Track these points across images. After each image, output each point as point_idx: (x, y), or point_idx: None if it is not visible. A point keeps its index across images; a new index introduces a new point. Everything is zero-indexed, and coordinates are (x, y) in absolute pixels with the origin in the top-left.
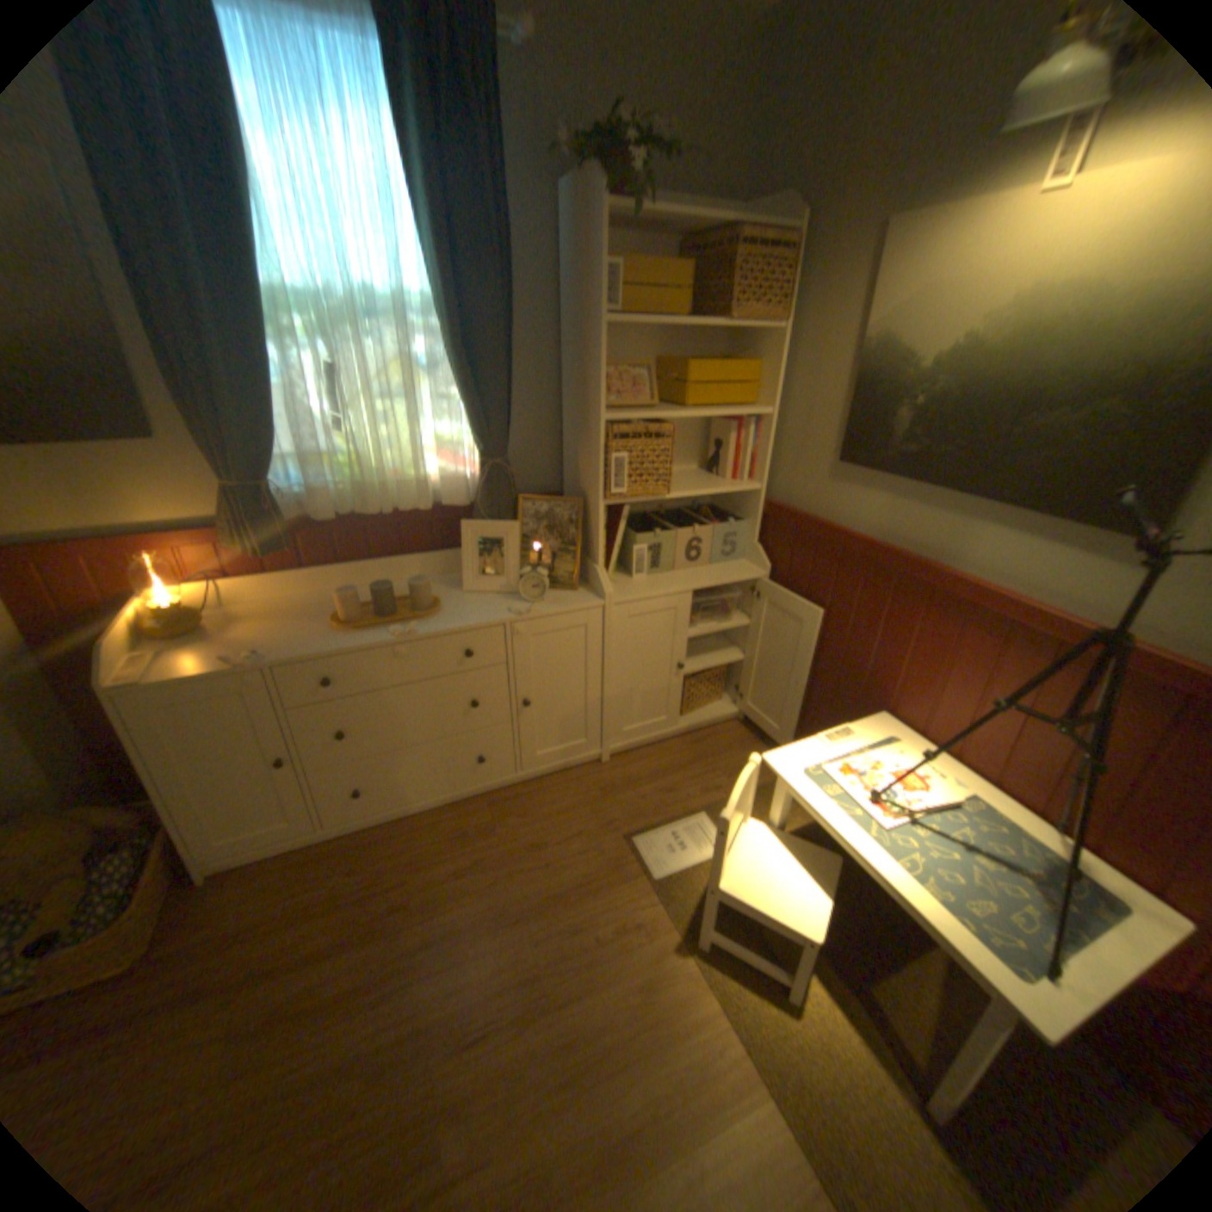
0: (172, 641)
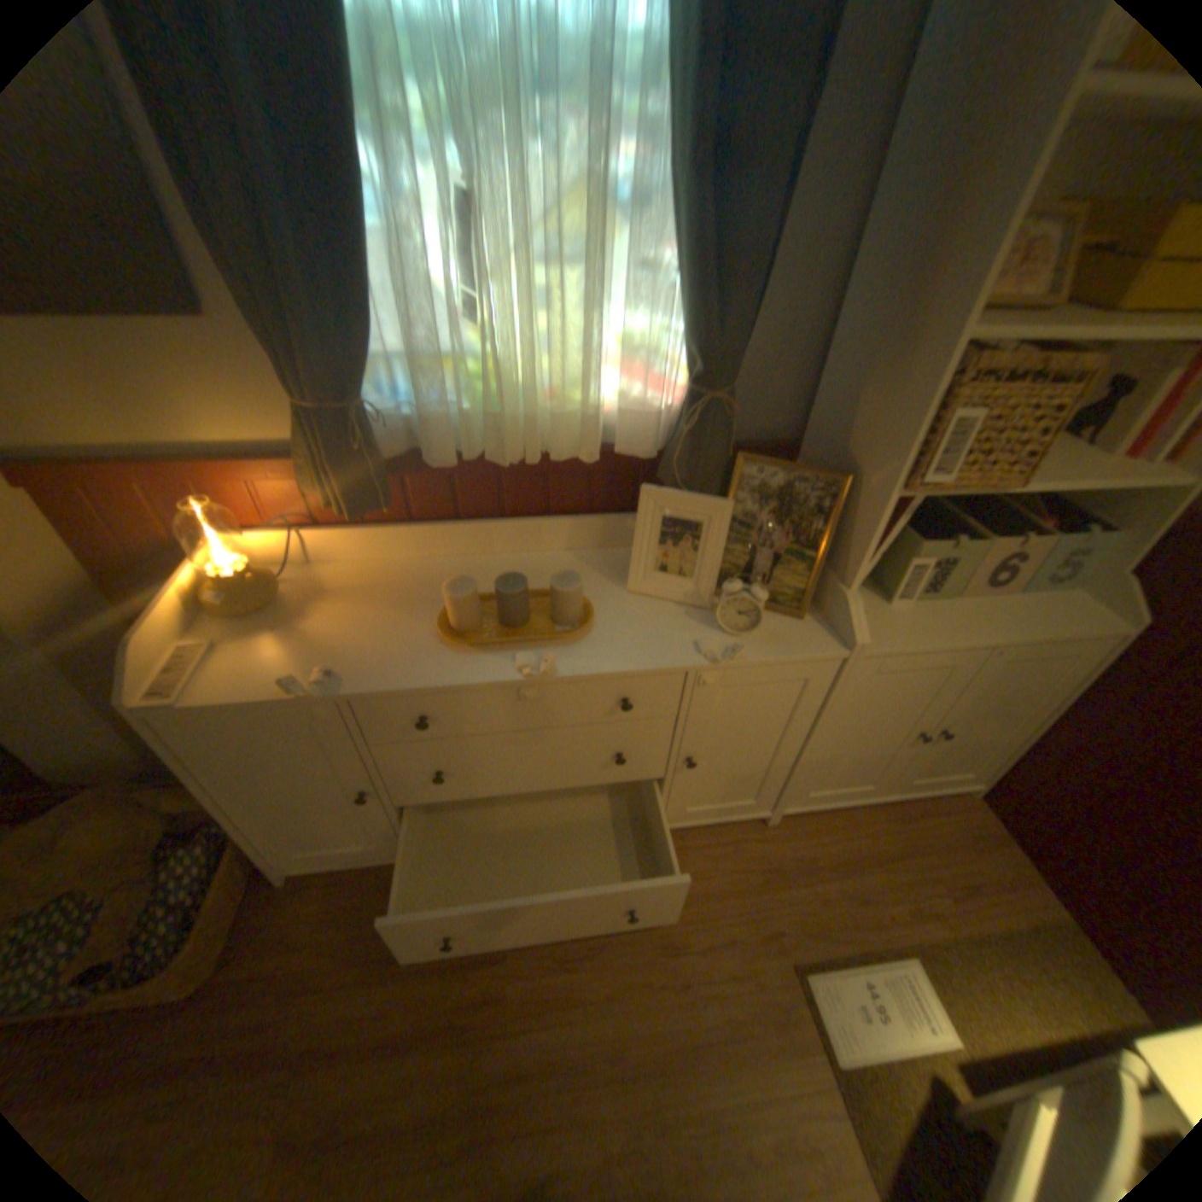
0: (238, 620)
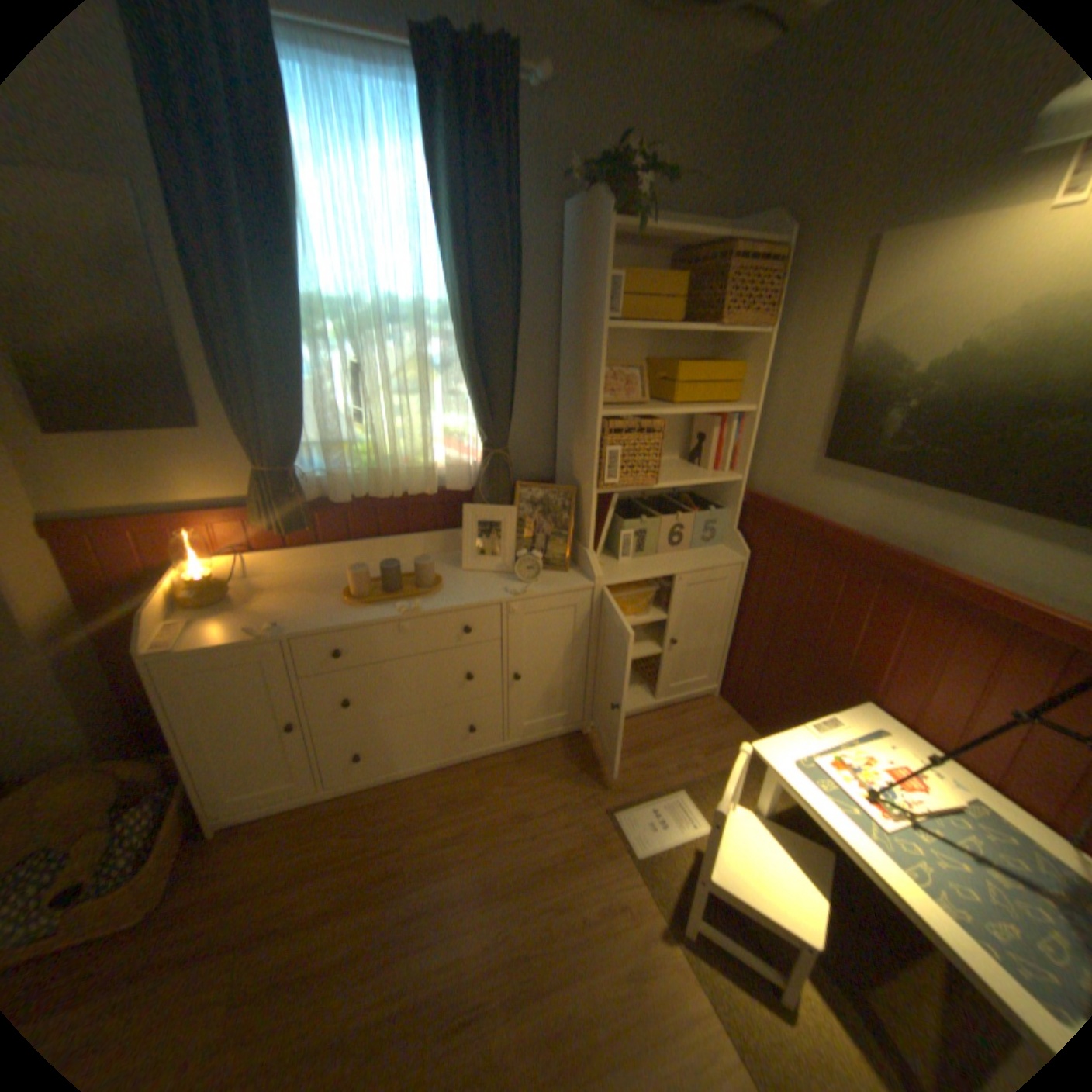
0: (201, 610)
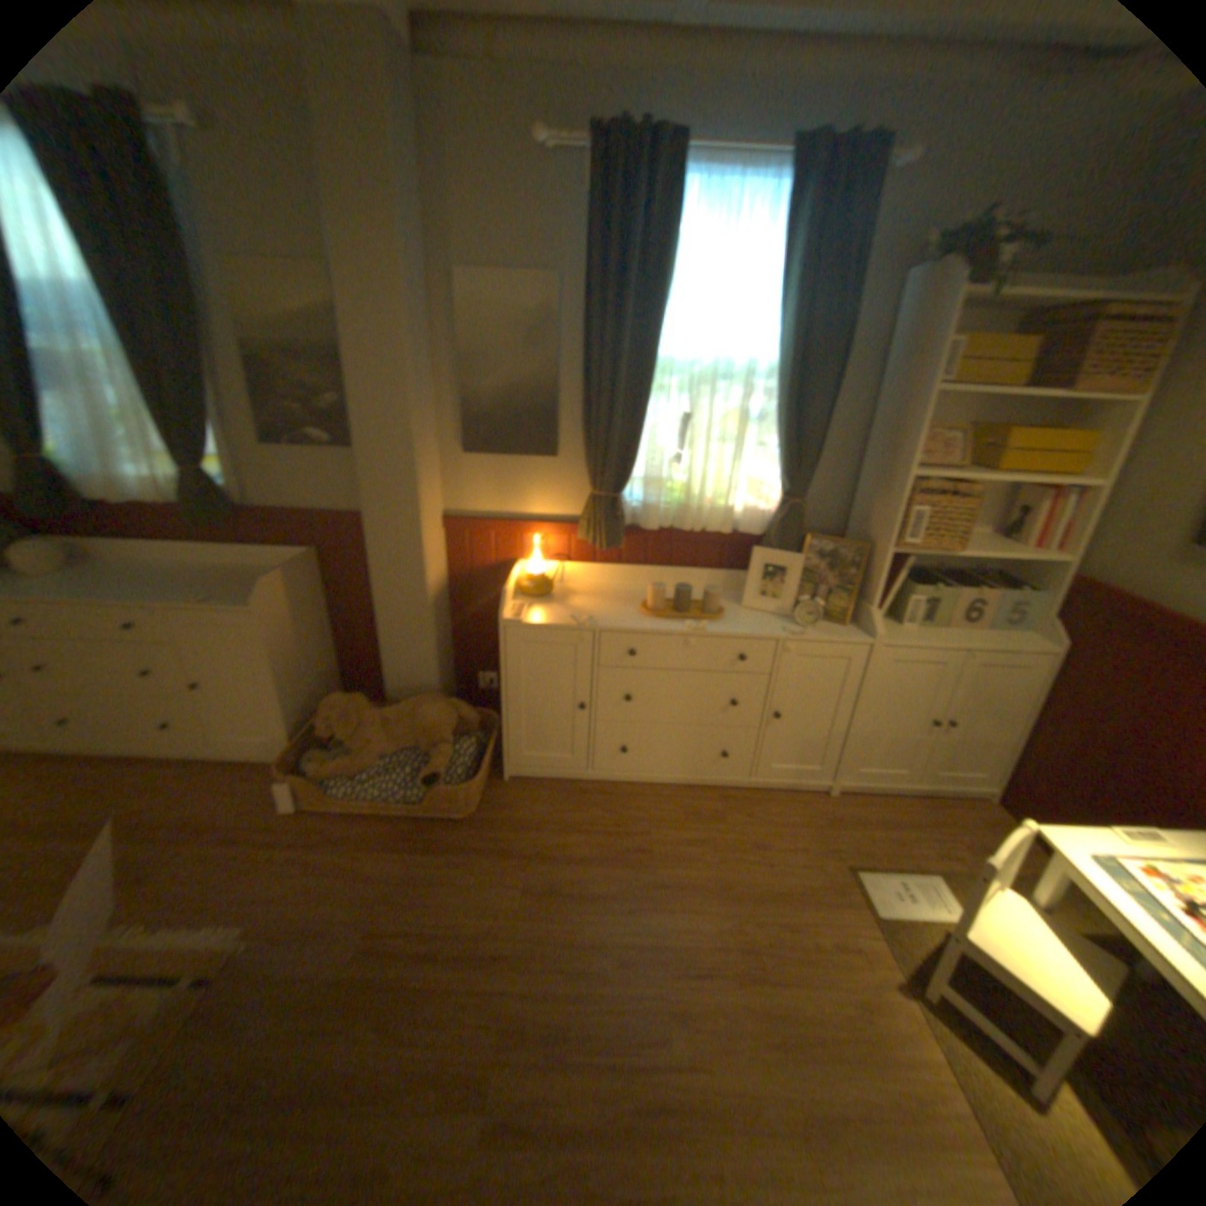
0: (534, 599)
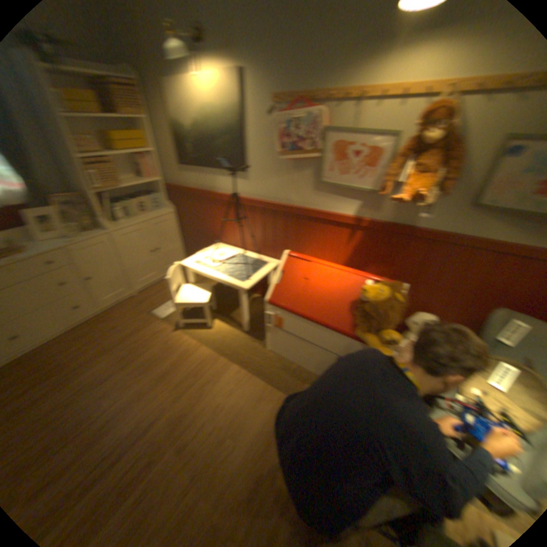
0: None
